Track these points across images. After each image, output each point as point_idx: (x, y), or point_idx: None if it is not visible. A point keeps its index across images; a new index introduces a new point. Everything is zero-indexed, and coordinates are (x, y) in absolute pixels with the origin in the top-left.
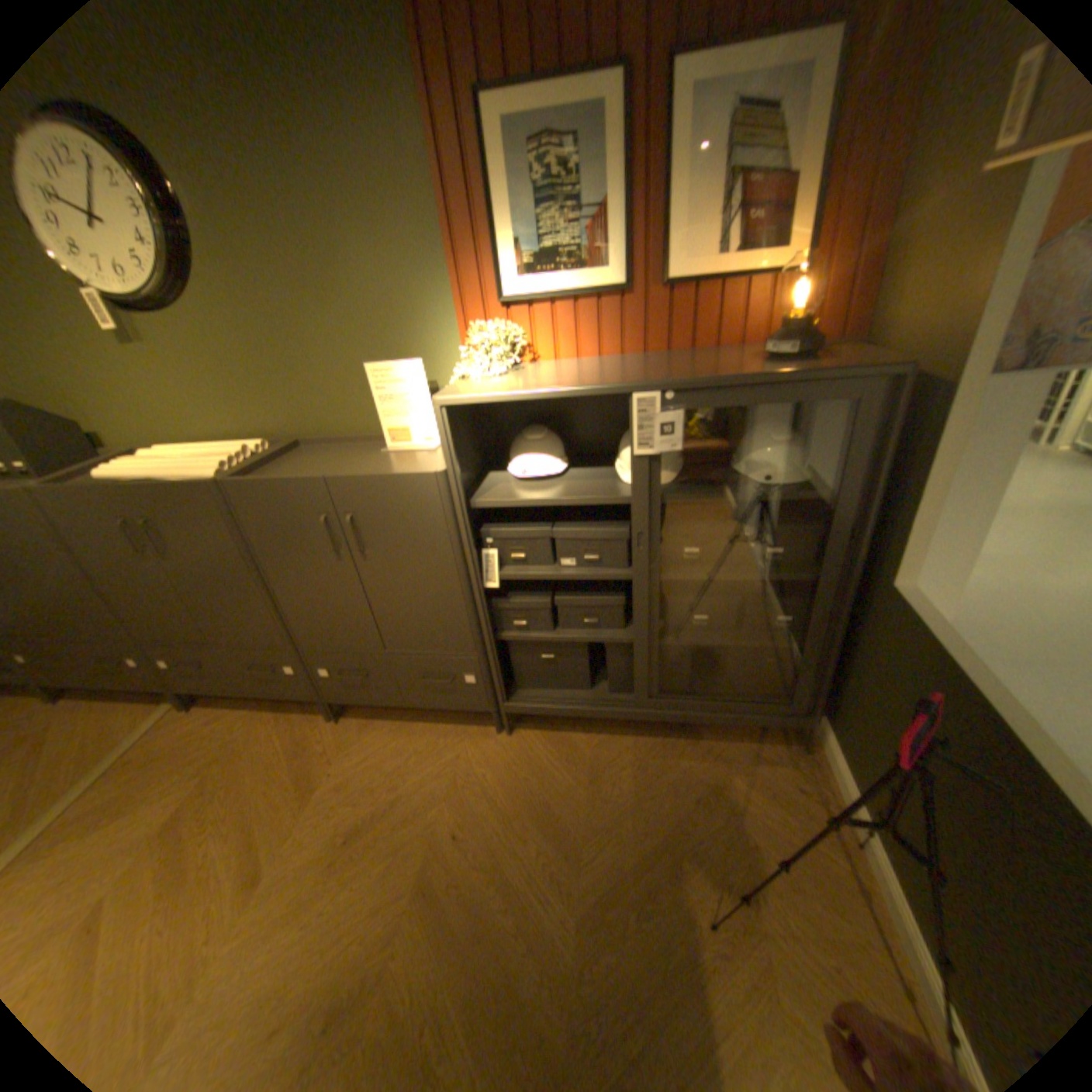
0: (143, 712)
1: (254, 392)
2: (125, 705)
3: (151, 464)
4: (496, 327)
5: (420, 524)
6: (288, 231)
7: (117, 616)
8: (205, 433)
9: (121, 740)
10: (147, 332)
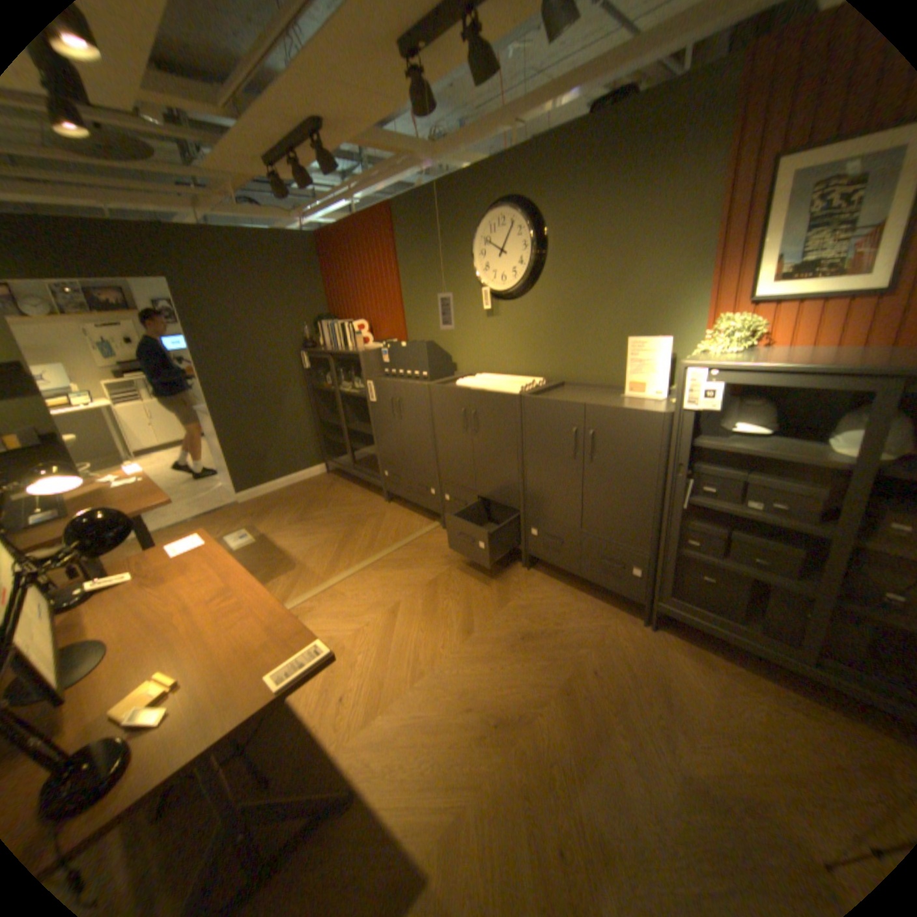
0: (426, 523)
1: (547, 350)
2: (419, 516)
3: (485, 383)
4: (742, 318)
5: (640, 447)
6: (605, 255)
7: (437, 464)
8: (510, 371)
9: (415, 532)
10: (502, 312)
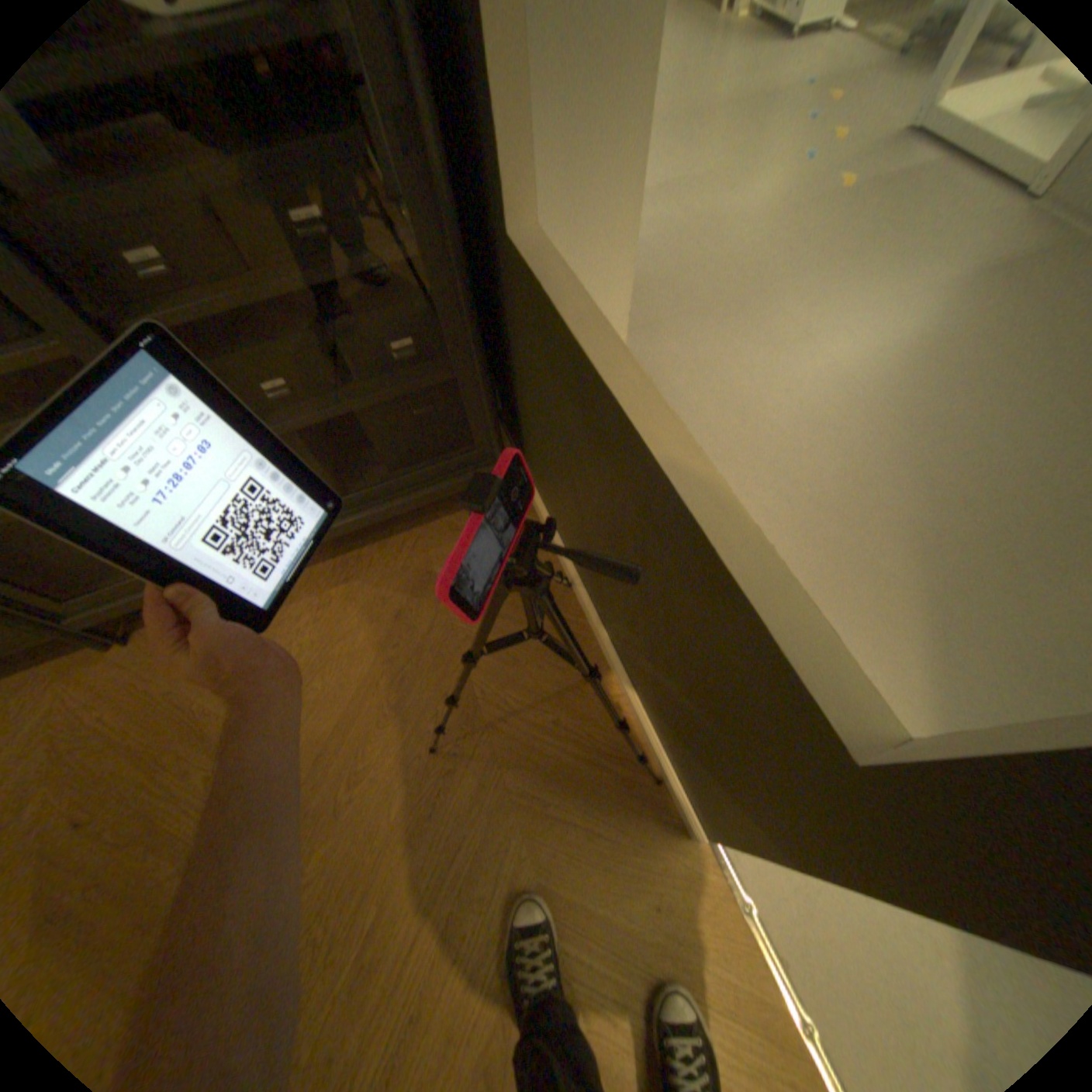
0: None
1: None
2: None
3: None
4: None
5: None
6: None
7: None
8: None
9: None
10: None
